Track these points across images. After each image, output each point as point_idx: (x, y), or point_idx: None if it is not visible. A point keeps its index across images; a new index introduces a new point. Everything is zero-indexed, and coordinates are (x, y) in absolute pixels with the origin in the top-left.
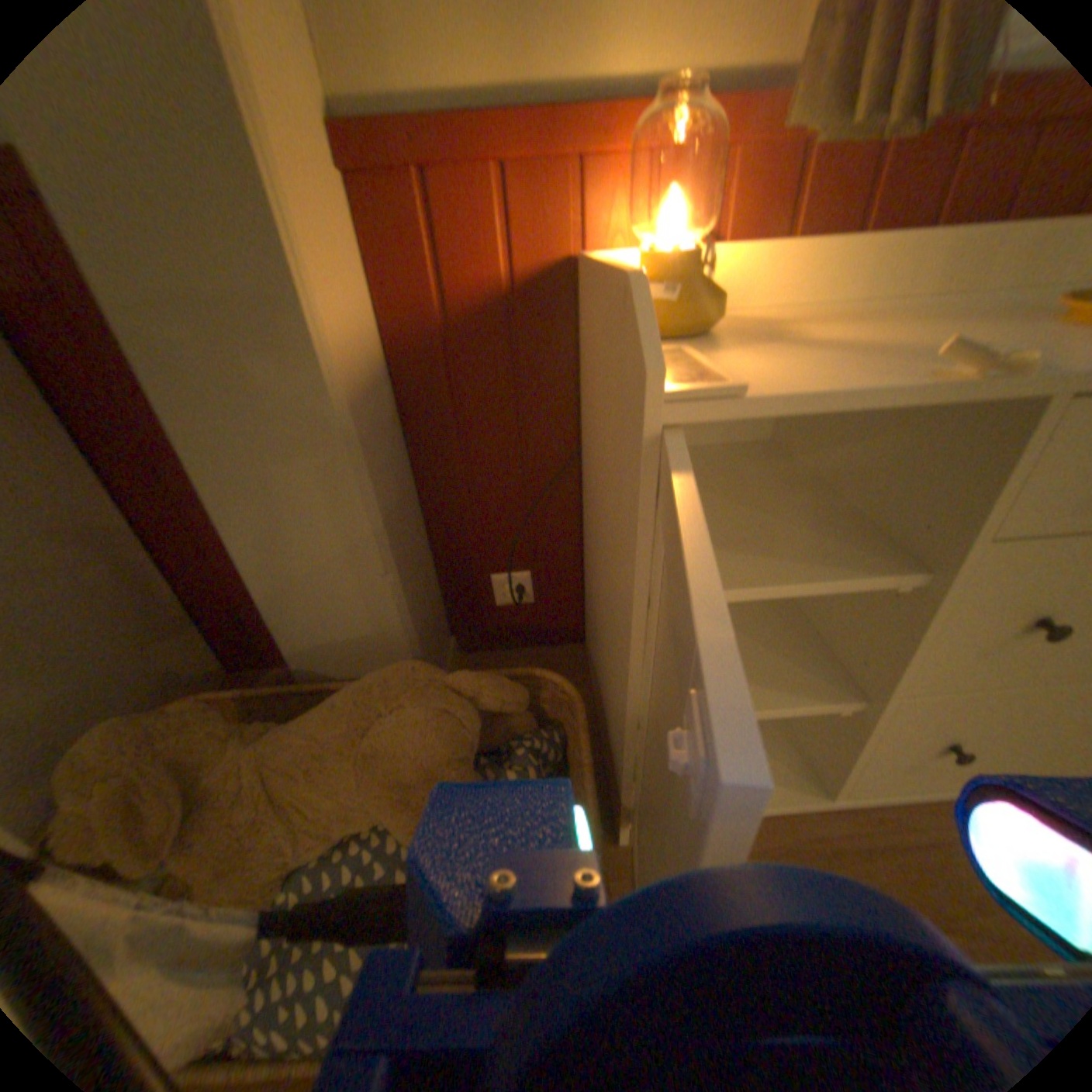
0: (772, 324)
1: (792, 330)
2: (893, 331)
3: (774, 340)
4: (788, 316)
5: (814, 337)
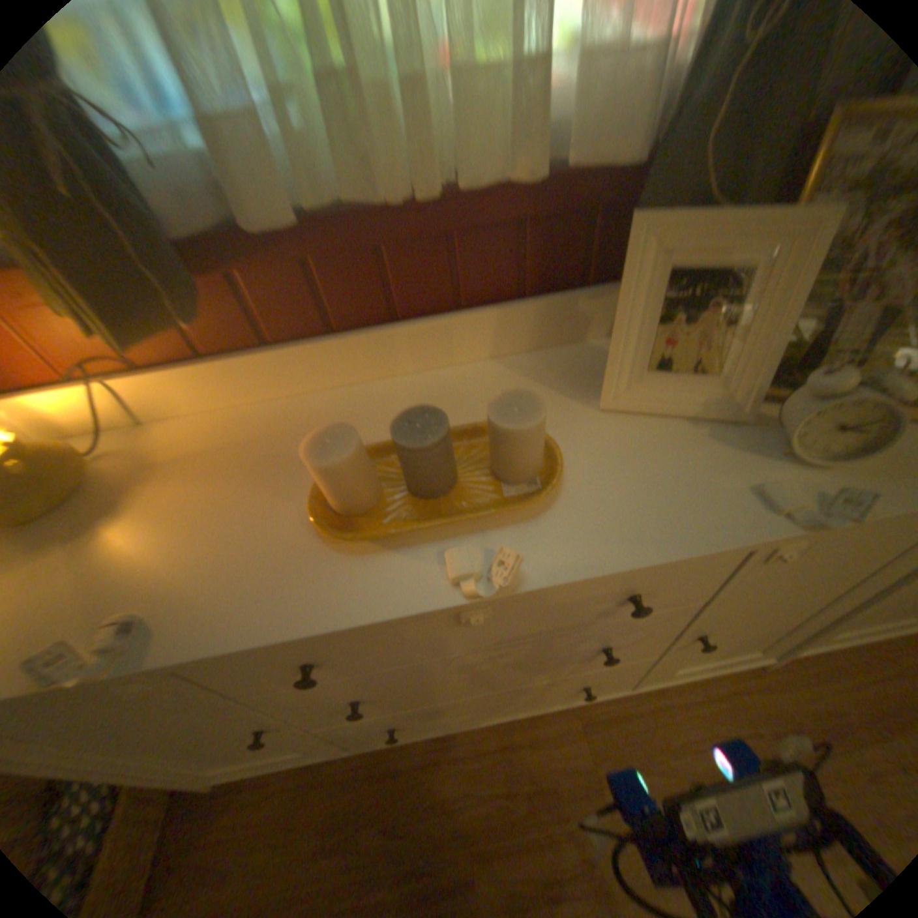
0: (141, 470)
1: (130, 495)
2: (192, 506)
3: (79, 531)
4: (183, 441)
5: (117, 523)
